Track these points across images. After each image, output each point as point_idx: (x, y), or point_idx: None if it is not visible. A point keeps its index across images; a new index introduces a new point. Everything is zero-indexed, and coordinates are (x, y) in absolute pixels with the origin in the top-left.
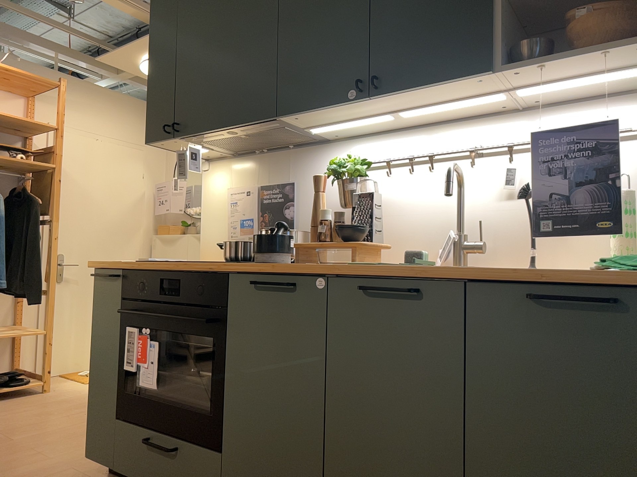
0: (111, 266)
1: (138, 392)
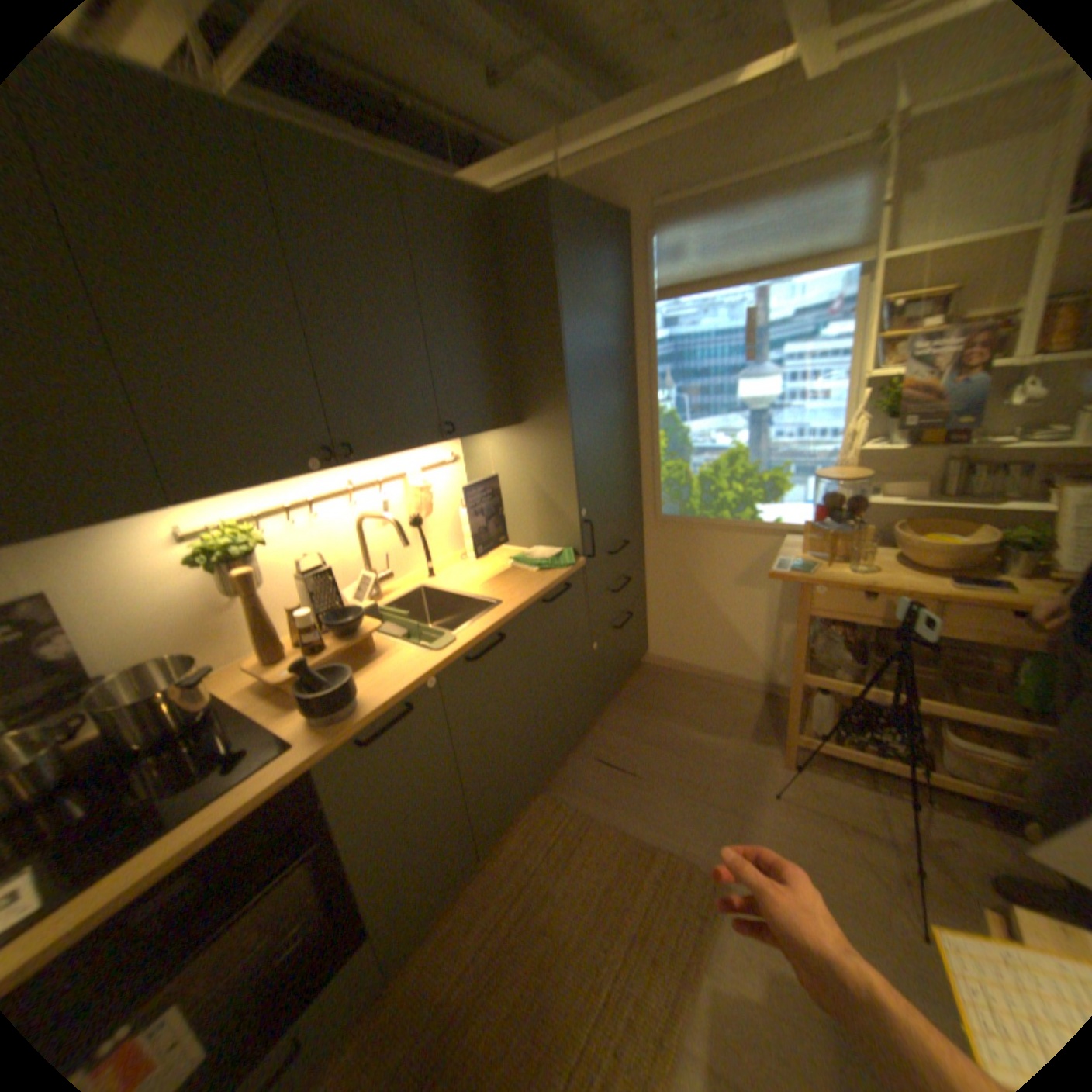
0: None
1: None
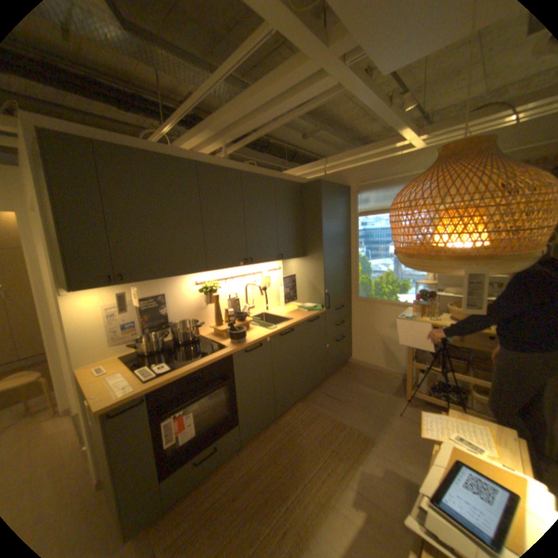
0: (134, 397)
1: (165, 455)
